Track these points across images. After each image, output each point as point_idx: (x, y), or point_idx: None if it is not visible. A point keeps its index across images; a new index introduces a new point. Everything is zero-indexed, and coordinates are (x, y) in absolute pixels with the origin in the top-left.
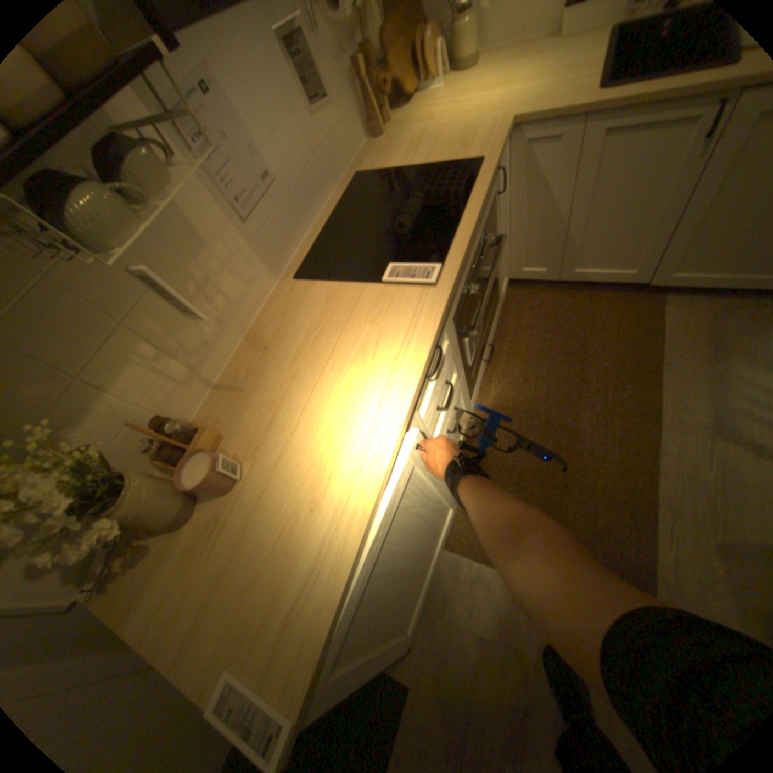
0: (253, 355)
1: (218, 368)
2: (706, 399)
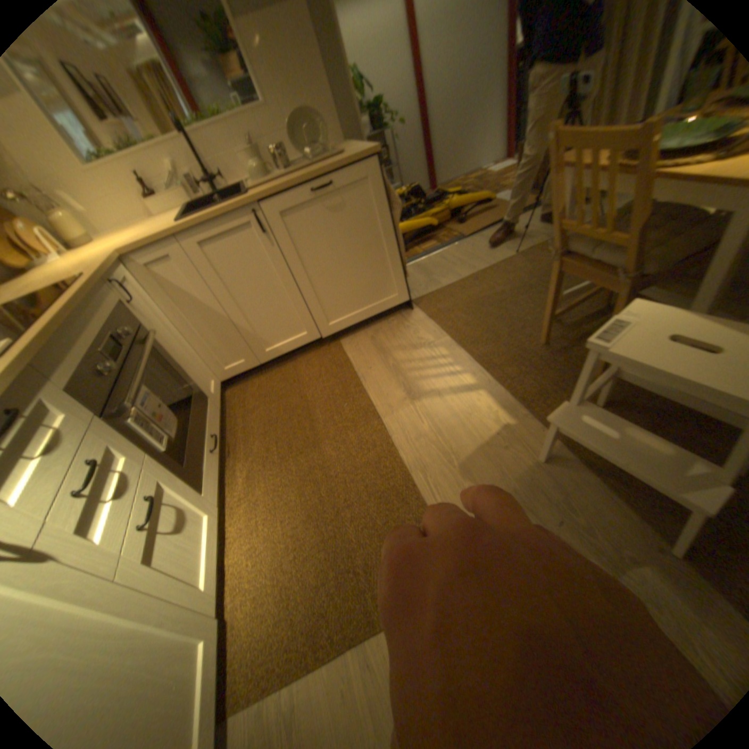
0: None
1: None
2: (394, 383)
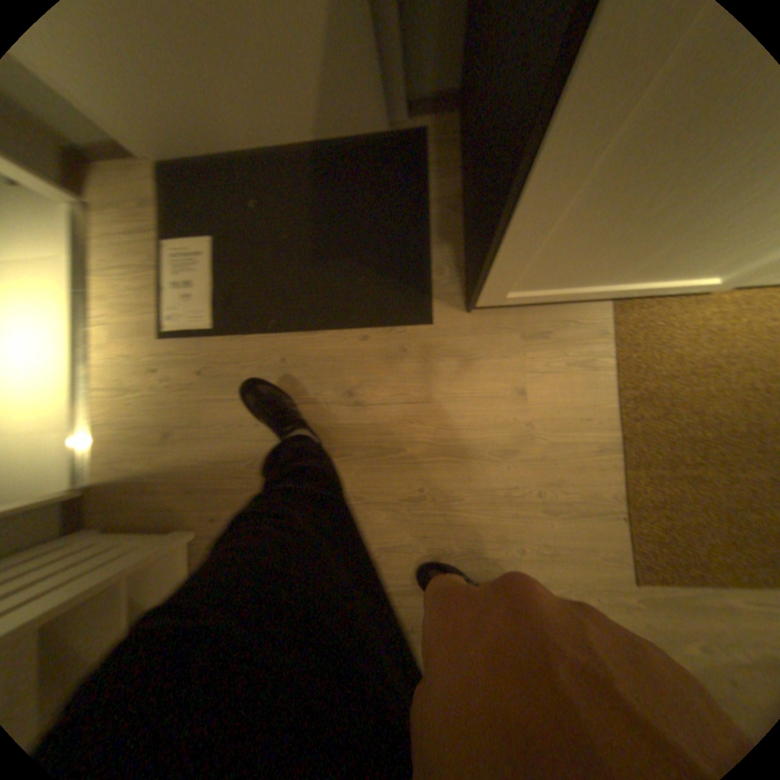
0: None
1: None
2: None
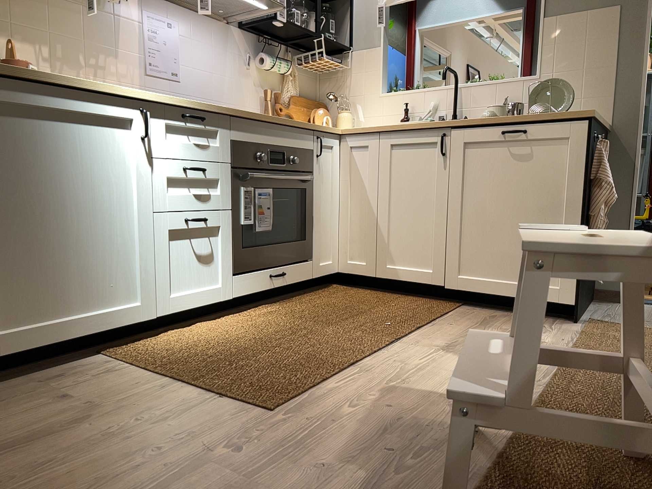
0: None
1: None
2: (450, 337)
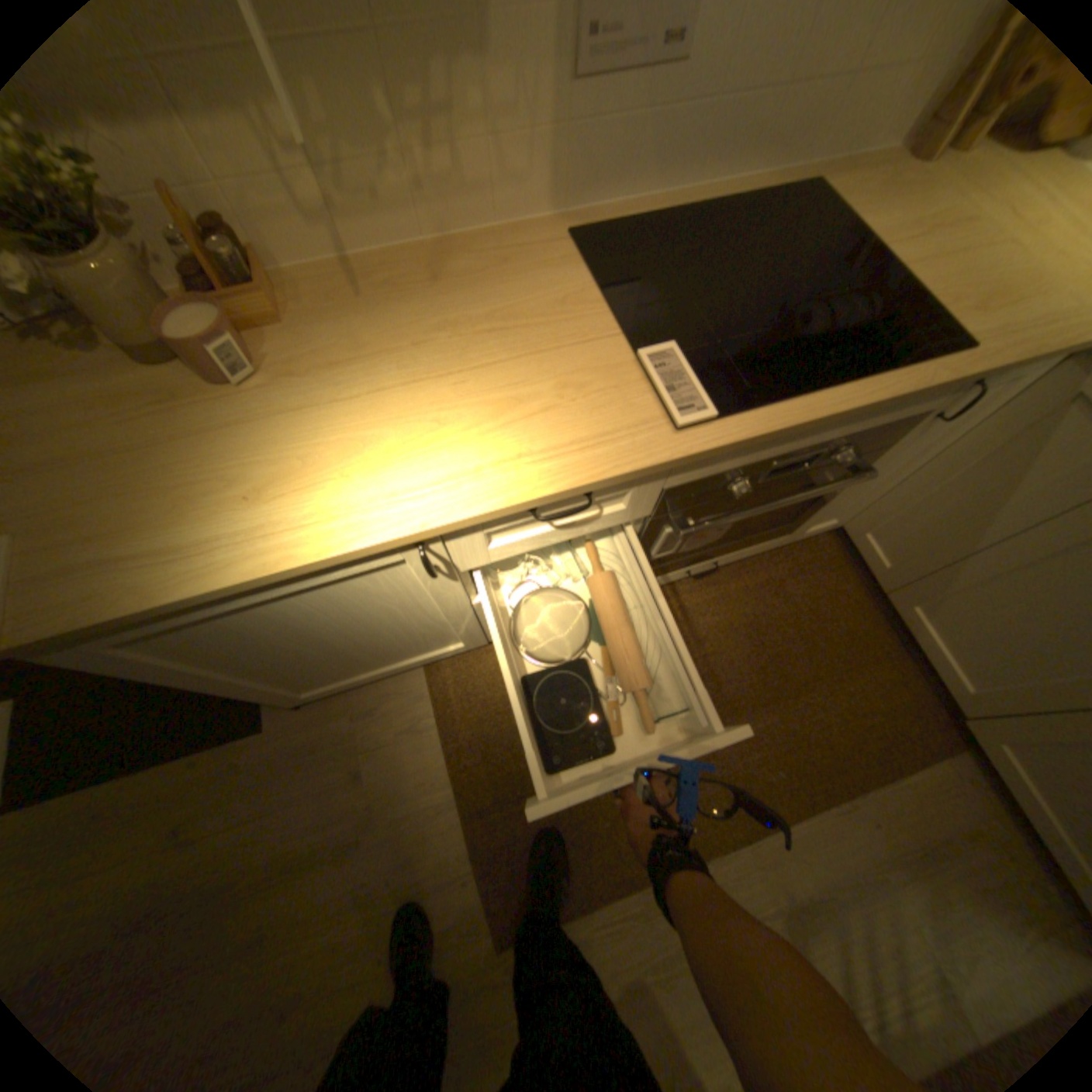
0: (420, 268)
1: (370, 239)
2: (835, 882)
